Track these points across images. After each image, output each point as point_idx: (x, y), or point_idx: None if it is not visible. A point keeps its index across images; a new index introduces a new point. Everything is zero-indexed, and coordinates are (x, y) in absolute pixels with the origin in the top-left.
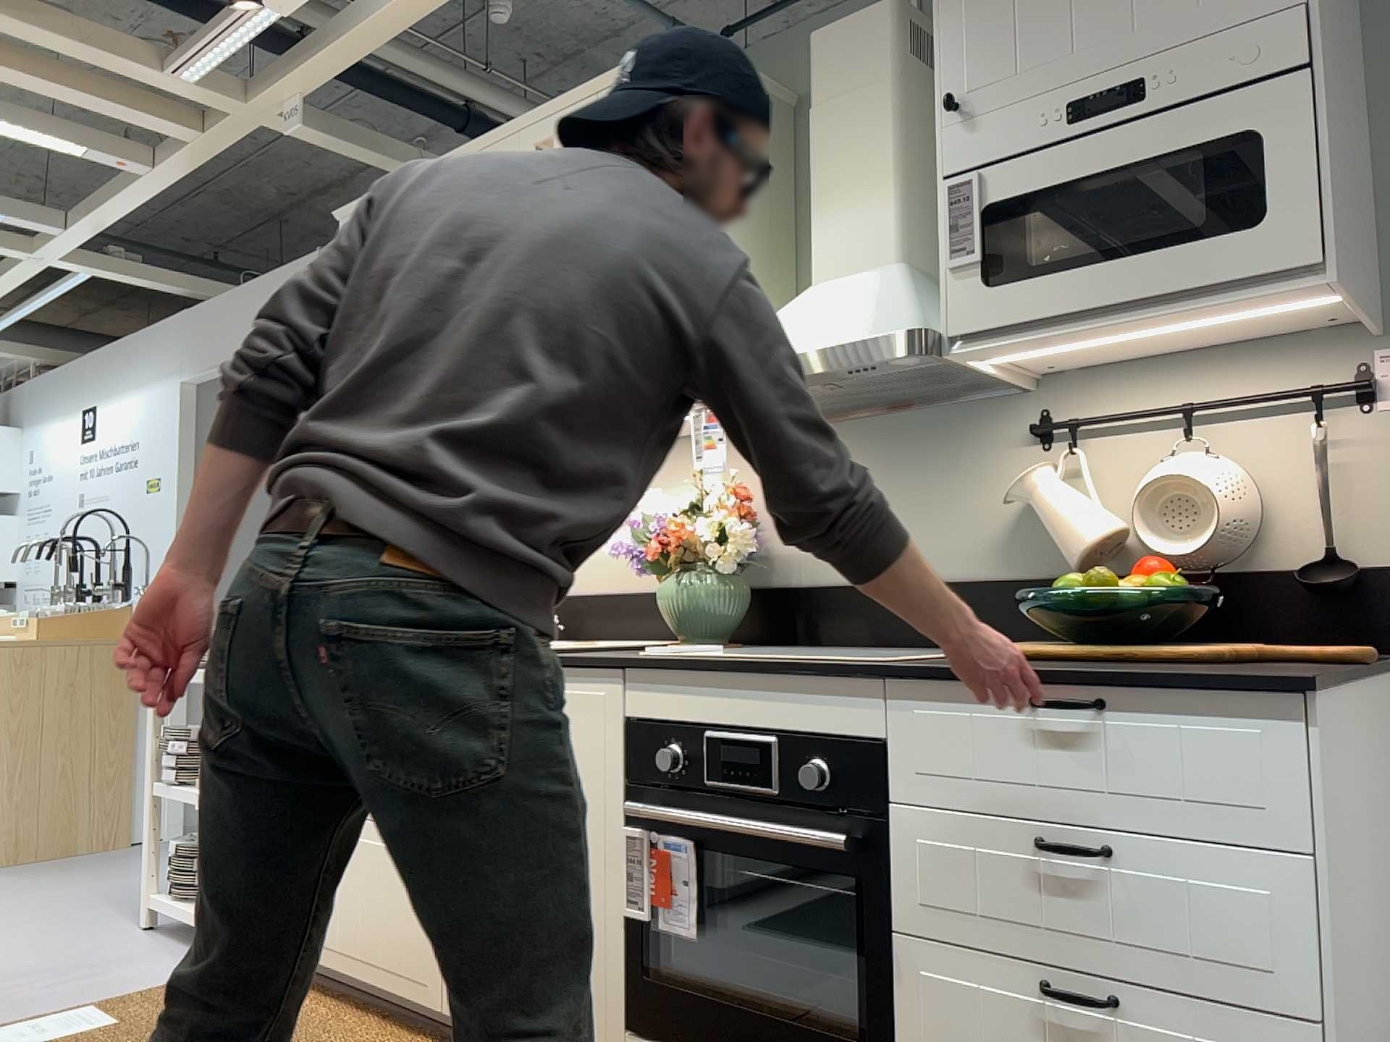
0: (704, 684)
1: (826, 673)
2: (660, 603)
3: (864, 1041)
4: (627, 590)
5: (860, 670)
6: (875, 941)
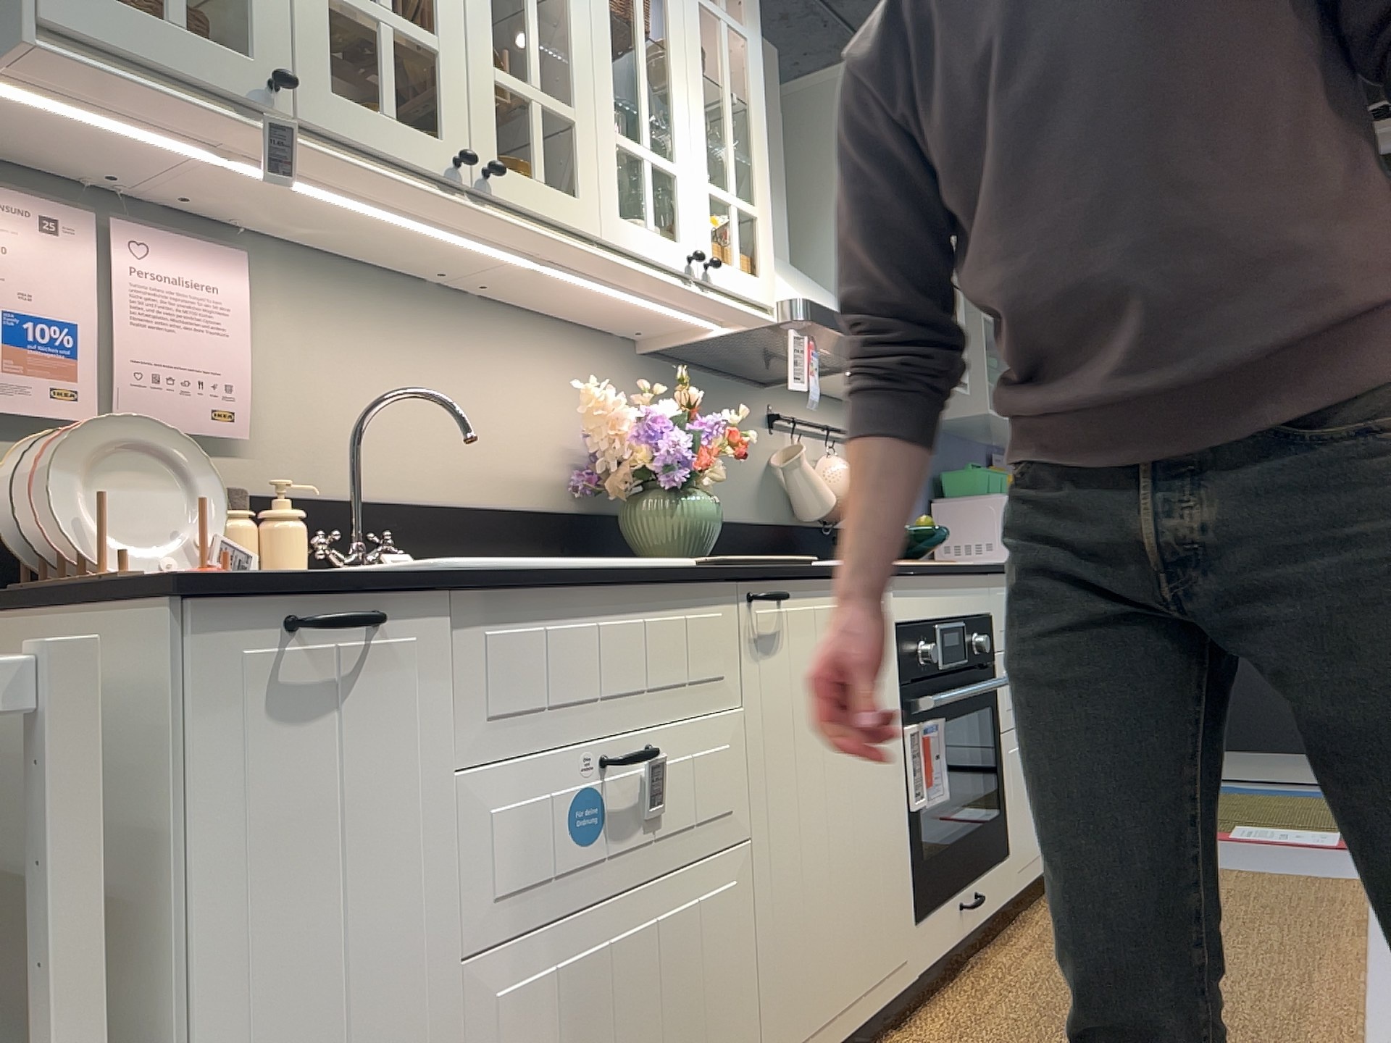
0: (933, 585)
1: (982, 571)
2: (676, 521)
3: (998, 810)
4: (460, 503)
5: (992, 567)
6: (995, 743)
